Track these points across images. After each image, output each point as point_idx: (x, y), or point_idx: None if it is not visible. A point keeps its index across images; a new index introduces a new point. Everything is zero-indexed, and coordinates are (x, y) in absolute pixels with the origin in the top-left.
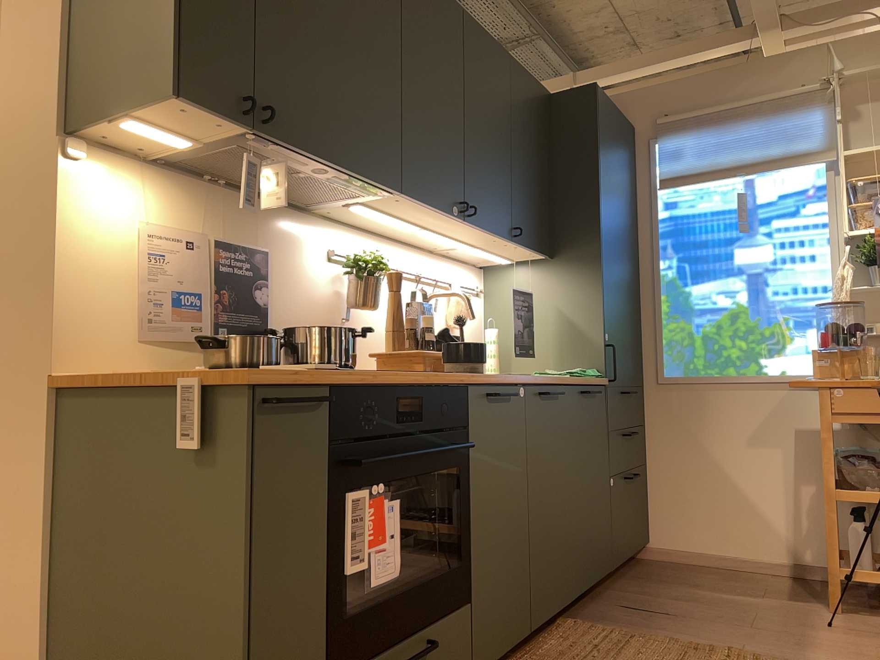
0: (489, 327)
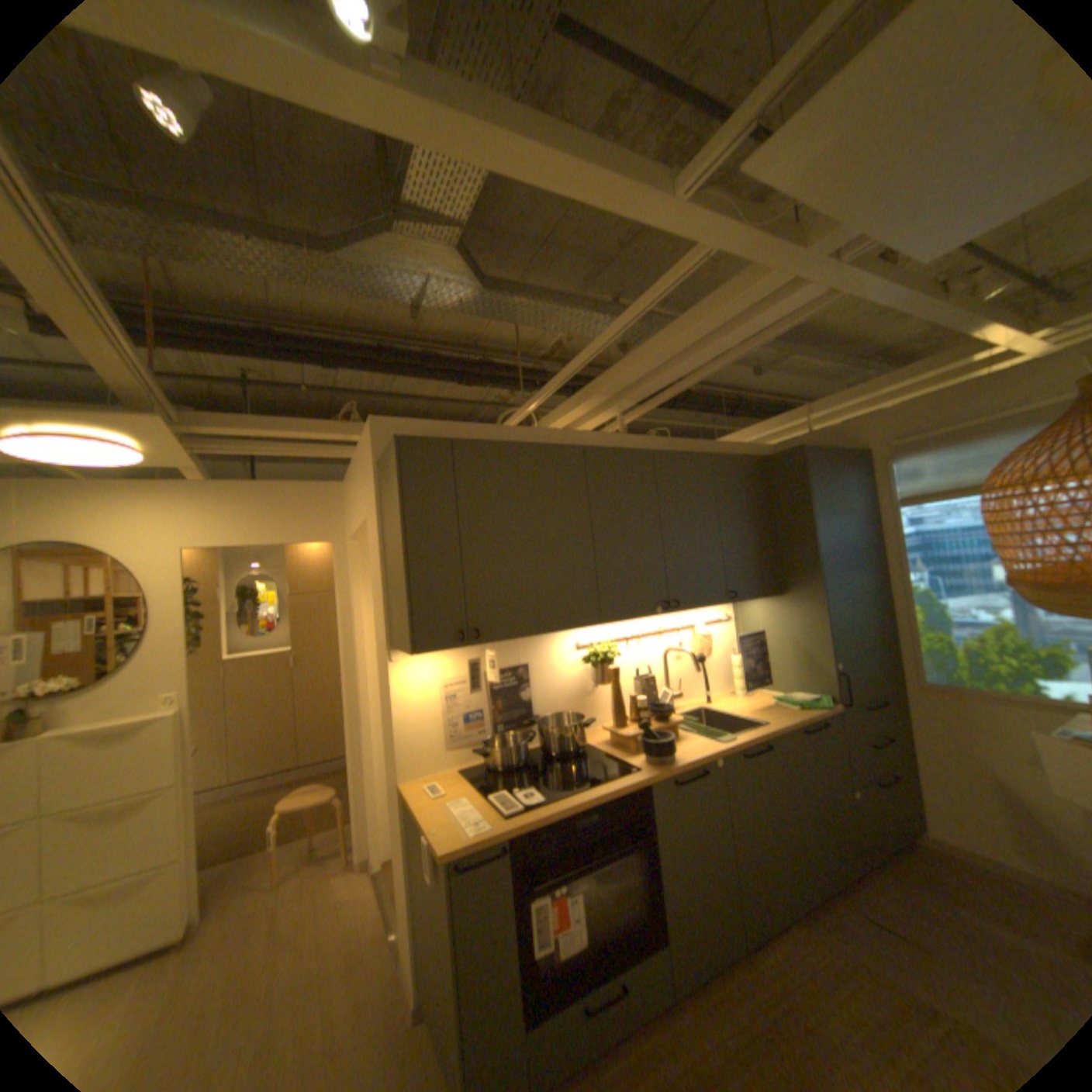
0: (733, 653)
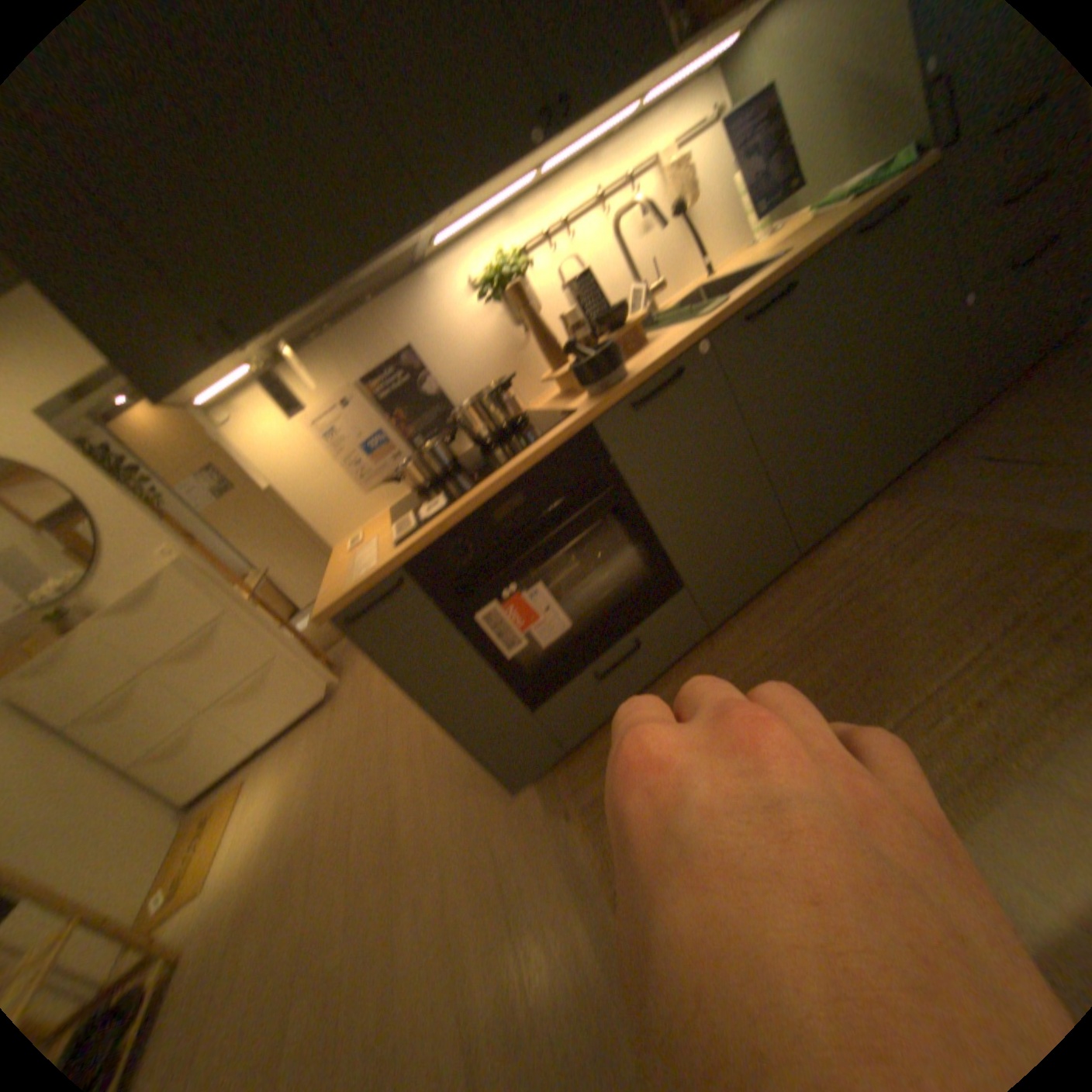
0: (737, 166)
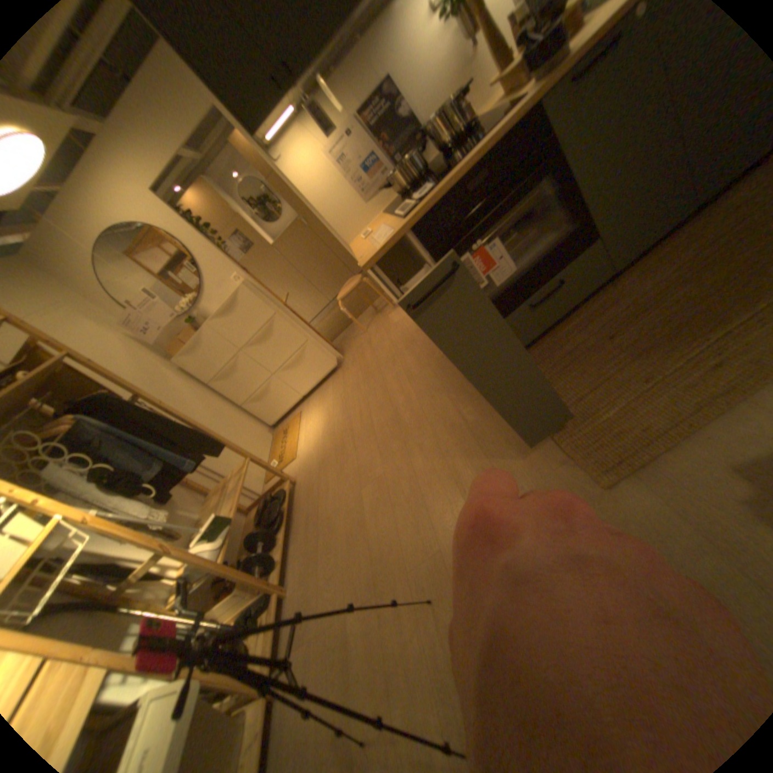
0: None
